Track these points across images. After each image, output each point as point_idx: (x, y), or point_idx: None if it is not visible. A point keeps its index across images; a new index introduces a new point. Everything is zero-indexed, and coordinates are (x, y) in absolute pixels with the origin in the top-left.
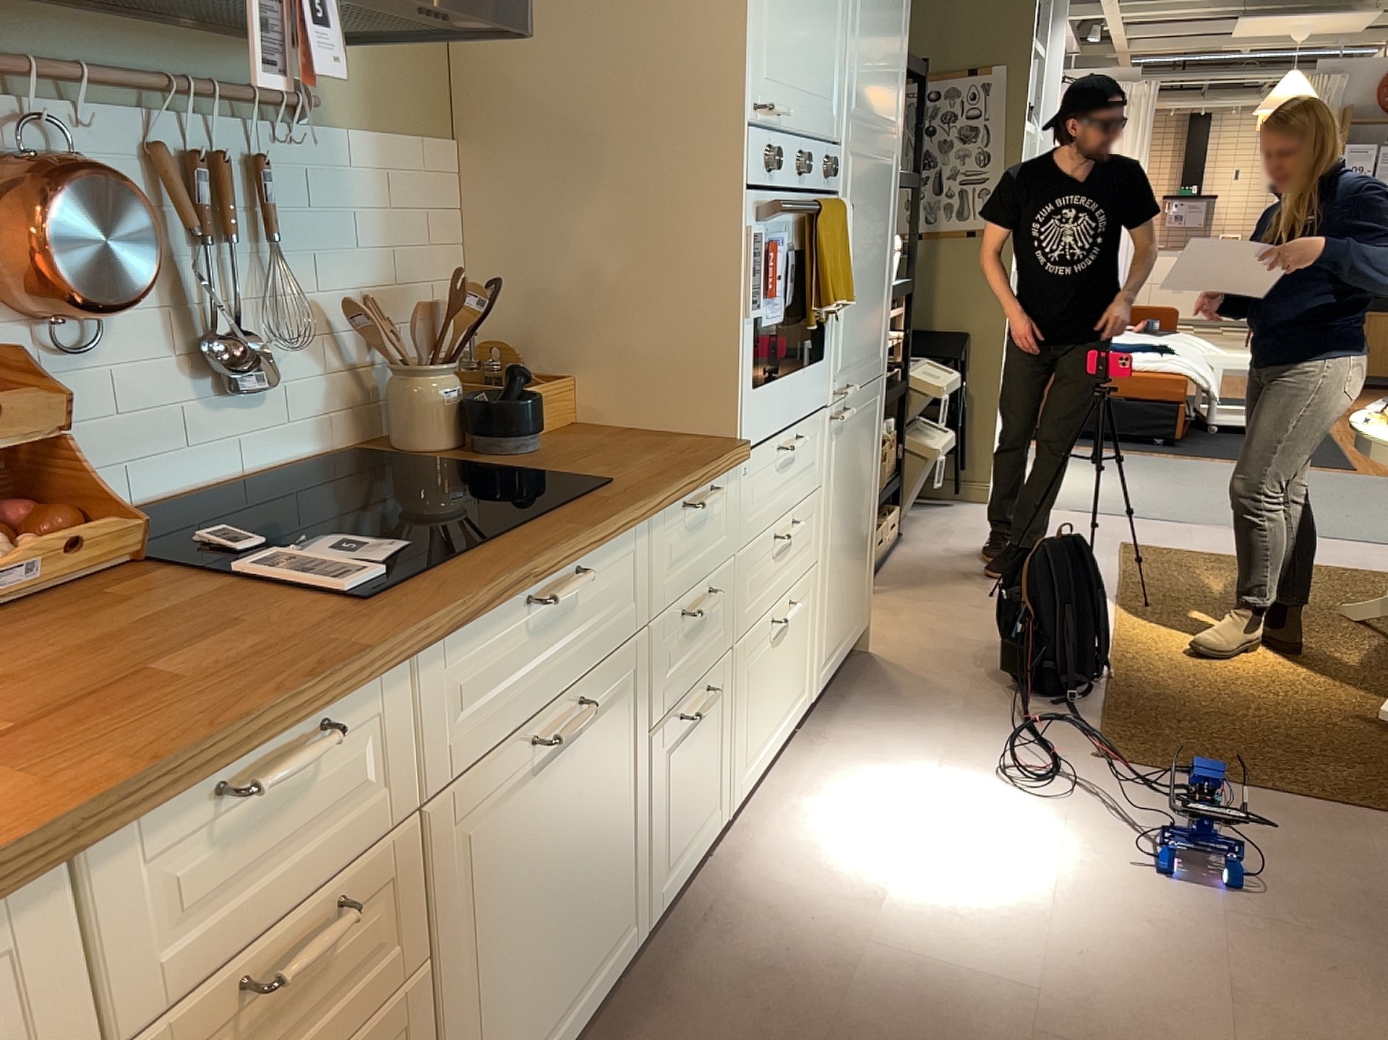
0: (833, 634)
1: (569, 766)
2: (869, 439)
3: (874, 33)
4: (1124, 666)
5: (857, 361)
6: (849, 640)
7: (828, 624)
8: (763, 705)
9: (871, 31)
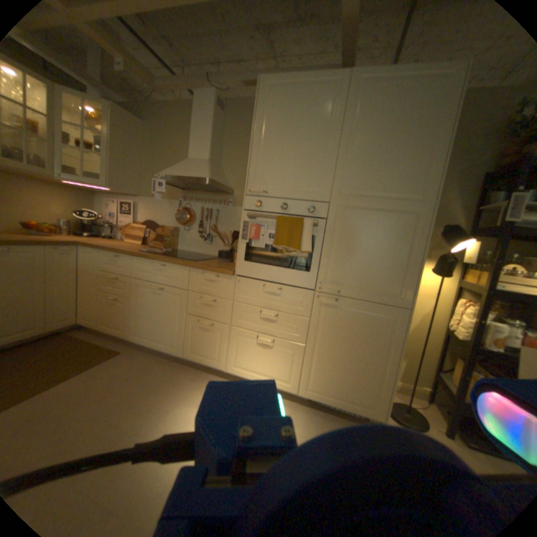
0: (323, 387)
1: (159, 298)
2: (380, 330)
3: (376, 157)
4: None
5: (358, 287)
6: (351, 409)
7: (317, 378)
8: (248, 358)
9: (371, 157)
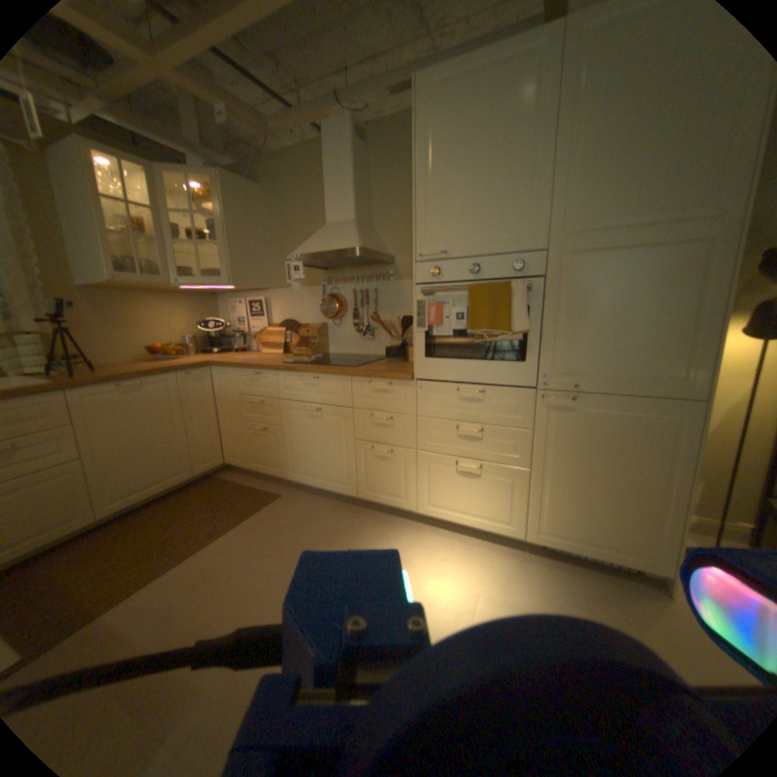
0: (565, 528)
1: (316, 422)
2: (653, 438)
3: (622, 160)
4: None
5: (609, 375)
6: (614, 559)
7: (554, 516)
8: (447, 493)
9: (614, 162)
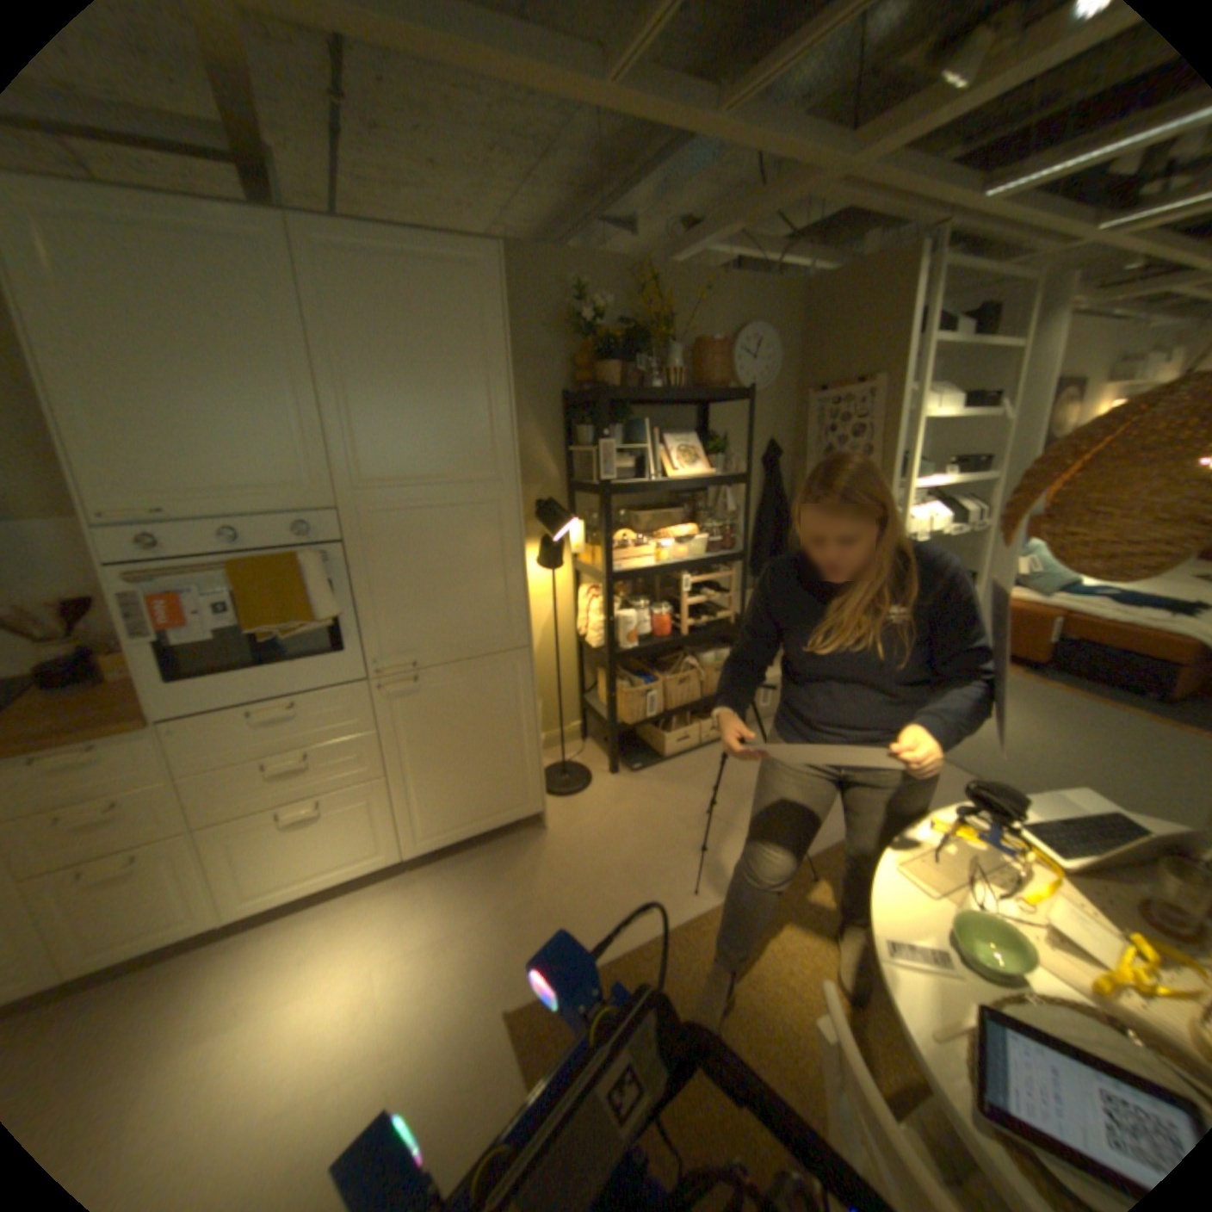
0: (442, 821)
1: None
2: (498, 694)
3: (401, 414)
4: (683, 943)
5: (445, 644)
6: (494, 823)
7: (427, 815)
8: (273, 866)
9: (393, 414)
